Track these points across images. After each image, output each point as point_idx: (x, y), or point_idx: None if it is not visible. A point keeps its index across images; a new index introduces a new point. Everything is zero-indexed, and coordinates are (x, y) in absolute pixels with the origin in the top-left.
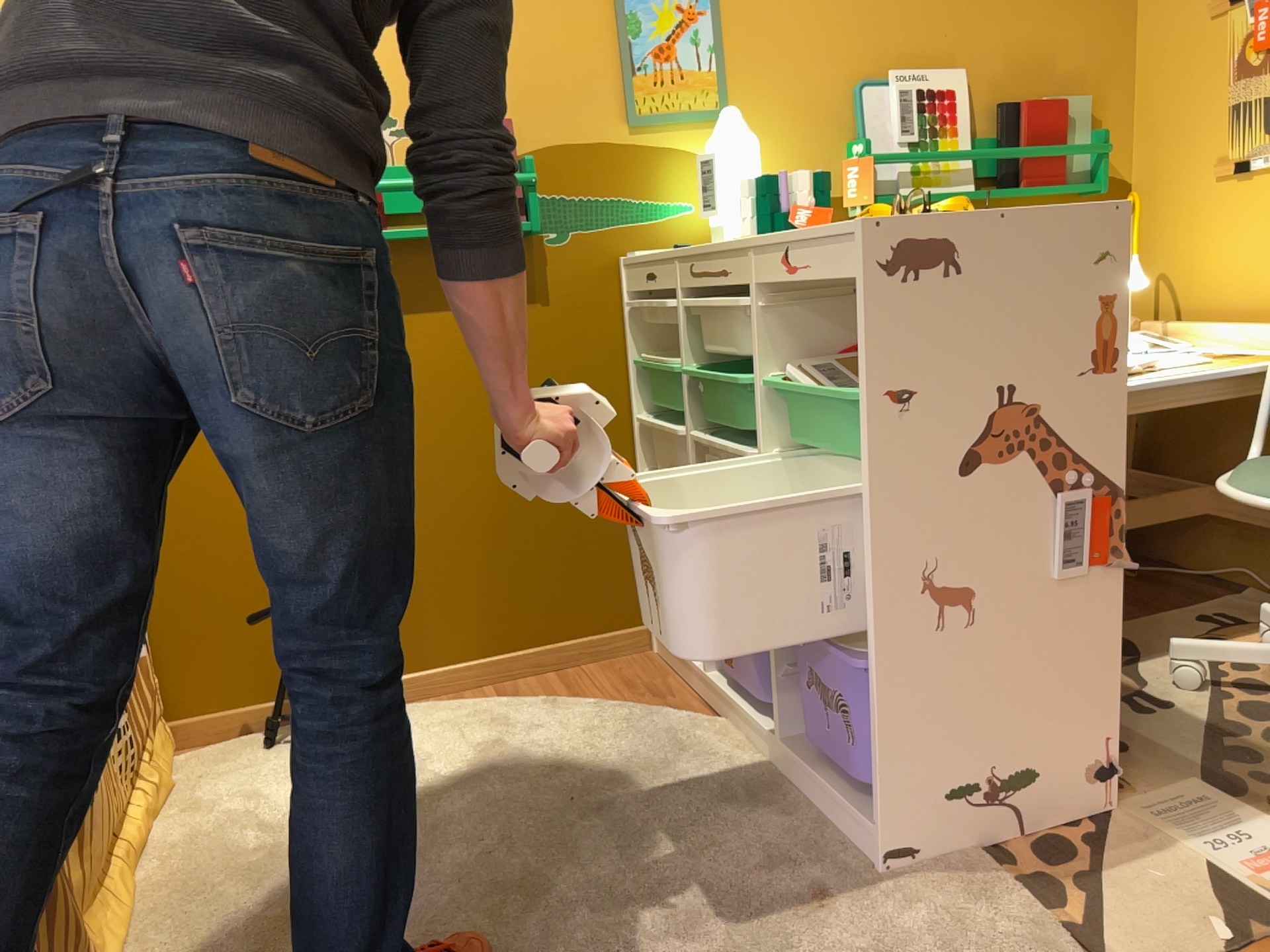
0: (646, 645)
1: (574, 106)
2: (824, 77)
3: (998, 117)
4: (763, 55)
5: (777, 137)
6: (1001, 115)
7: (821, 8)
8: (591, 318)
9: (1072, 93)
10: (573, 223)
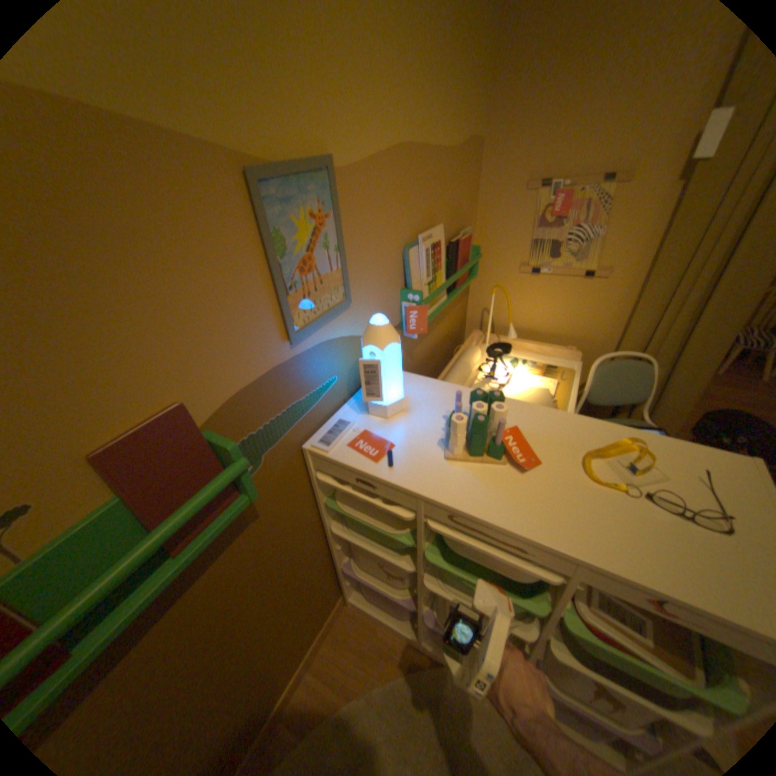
0: (343, 606)
1: (242, 348)
2: (392, 247)
3: (447, 246)
4: (365, 241)
5: (374, 302)
6: (452, 247)
7: (390, 191)
8: (290, 498)
9: (466, 224)
10: (264, 448)
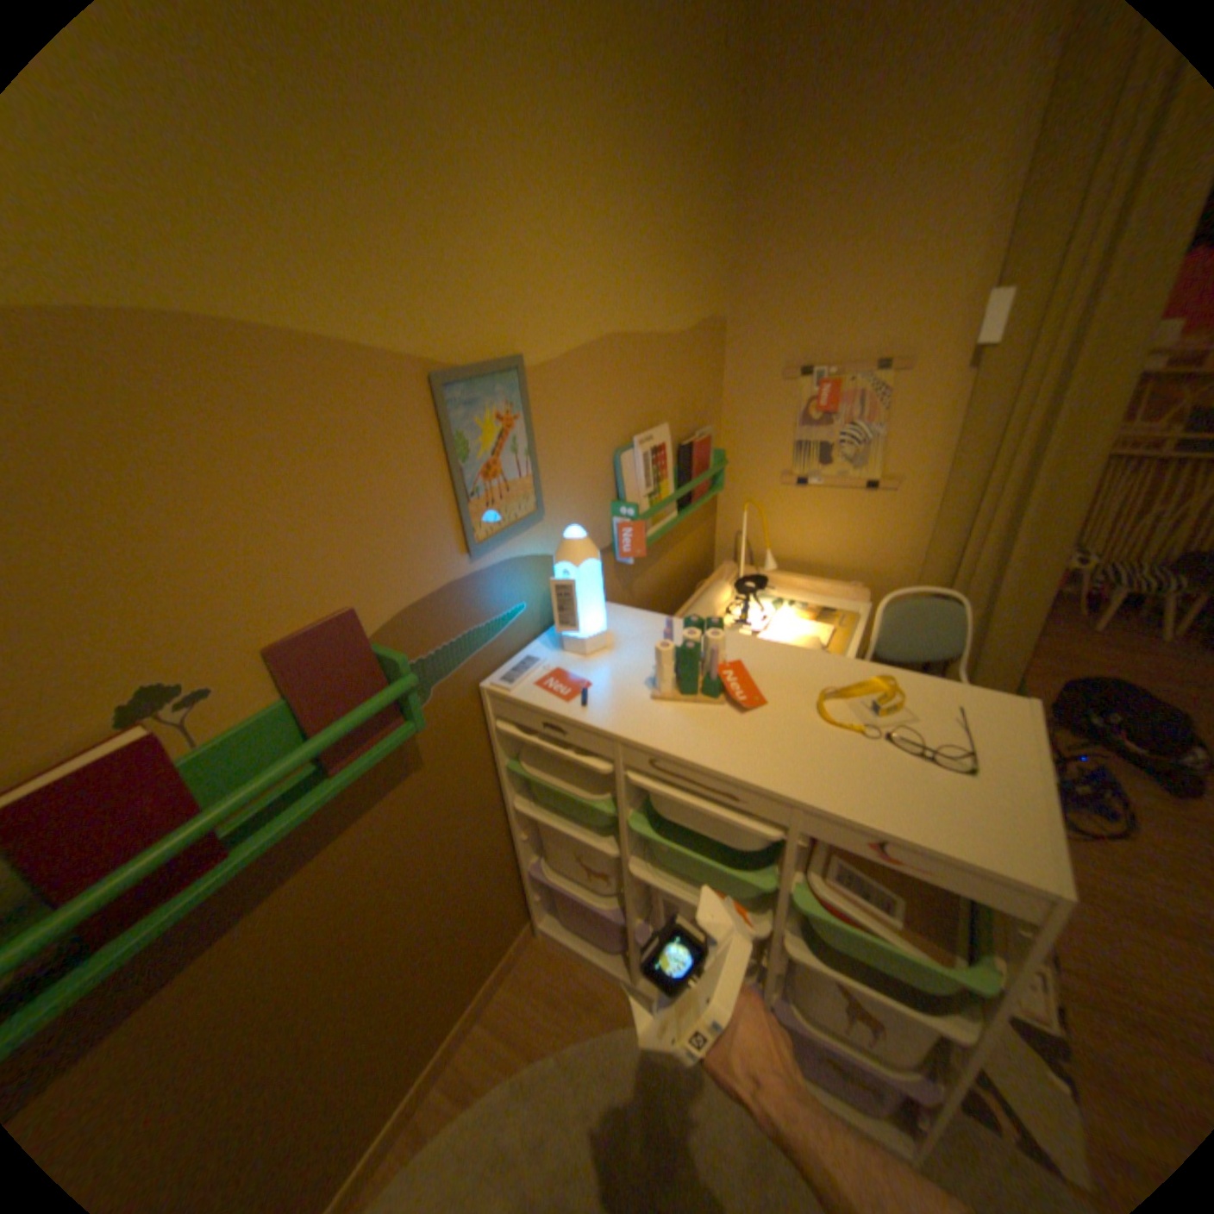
0: (530, 937)
1: (416, 557)
2: (598, 451)
3: (677, 450)
4: (562, 443)
5: (574, 515)
6: (684, 451)
7: (594, 387)
8: (463, 751)
9: (705, 422)
10: (434, 678)
